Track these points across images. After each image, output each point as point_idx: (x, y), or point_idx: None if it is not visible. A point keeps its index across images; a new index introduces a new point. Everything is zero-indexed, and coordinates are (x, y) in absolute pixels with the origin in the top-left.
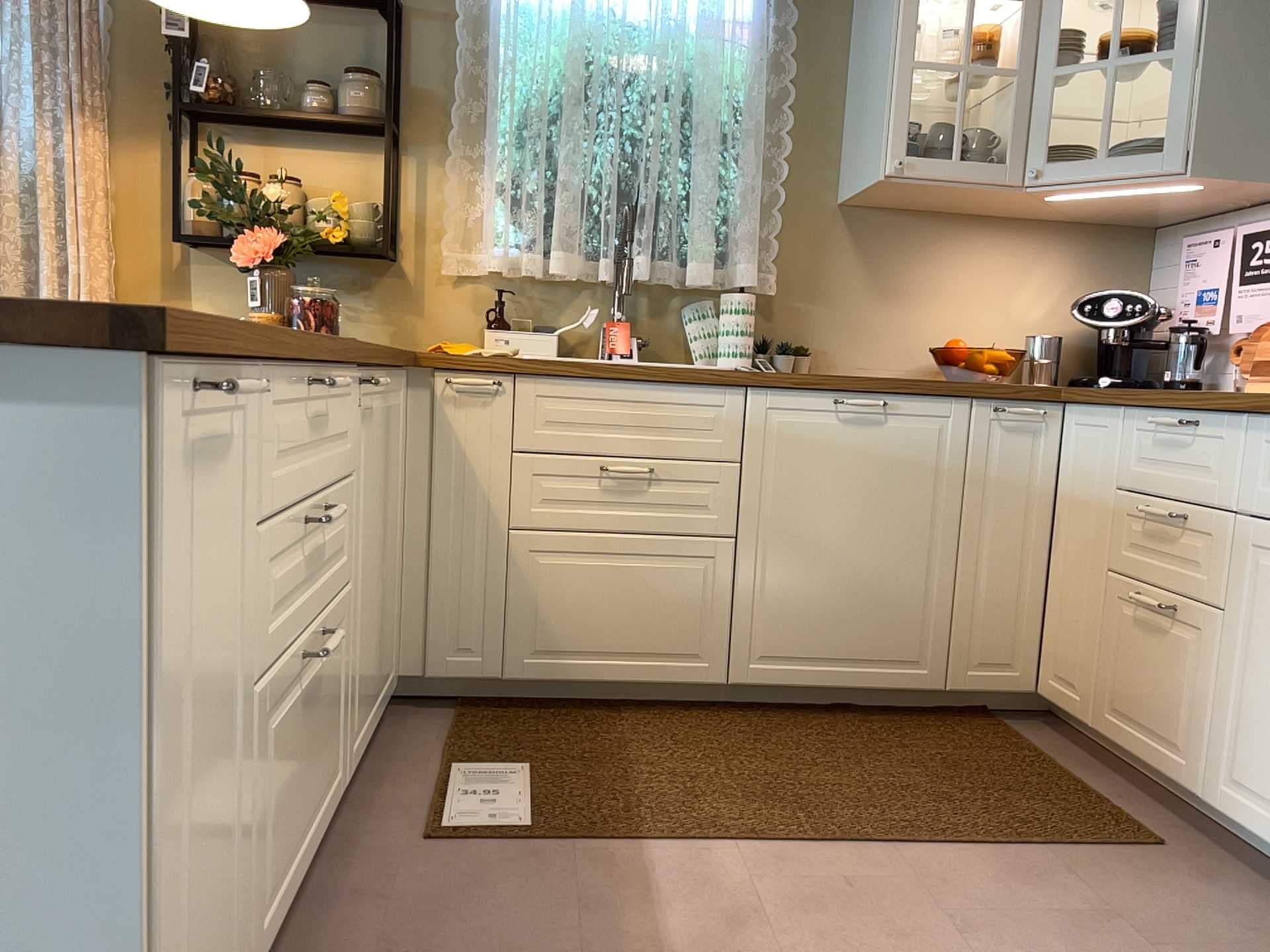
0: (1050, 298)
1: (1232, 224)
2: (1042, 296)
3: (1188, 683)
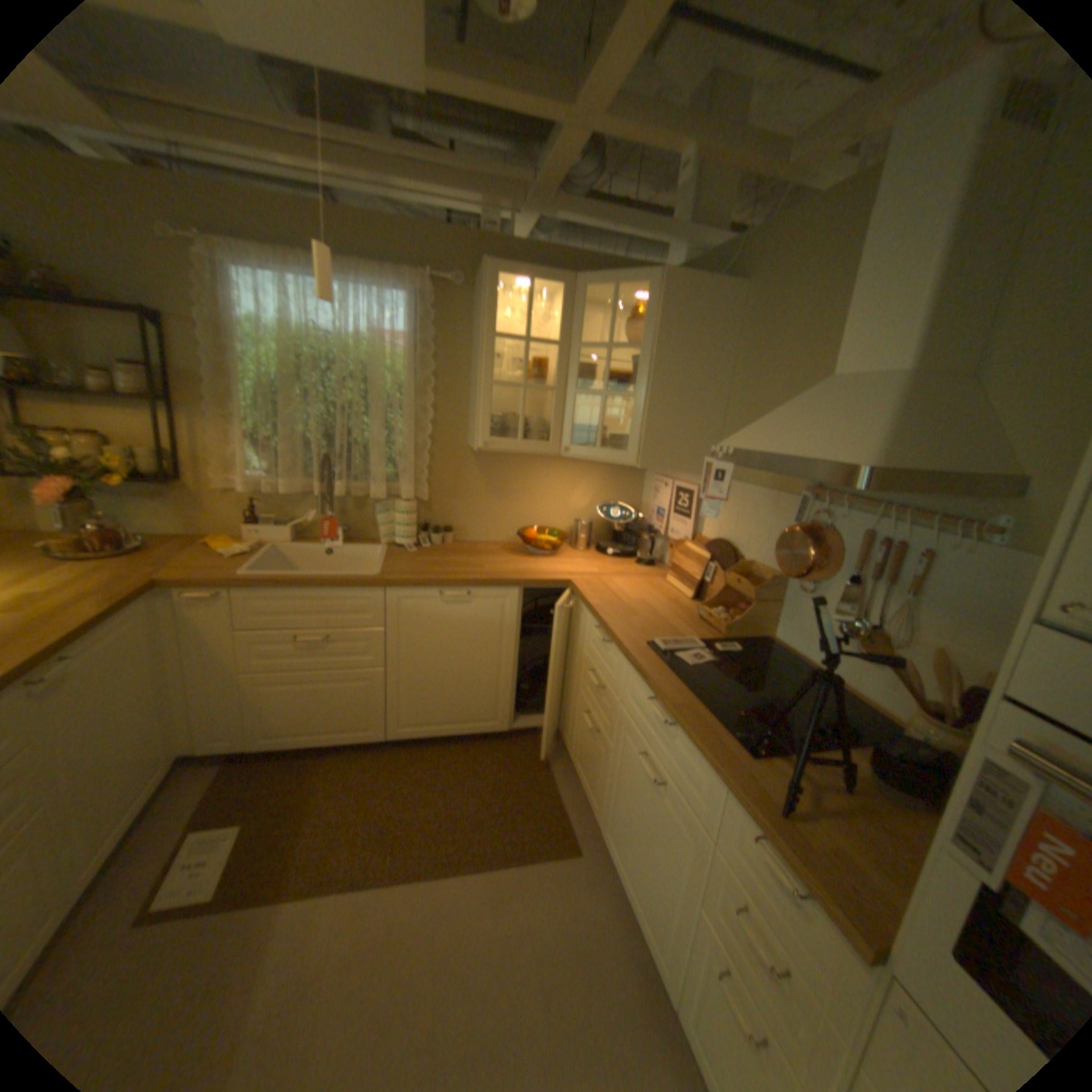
0: (589, 498)
1: (675, 475)
2: (585, 498)
3: (600, 772)
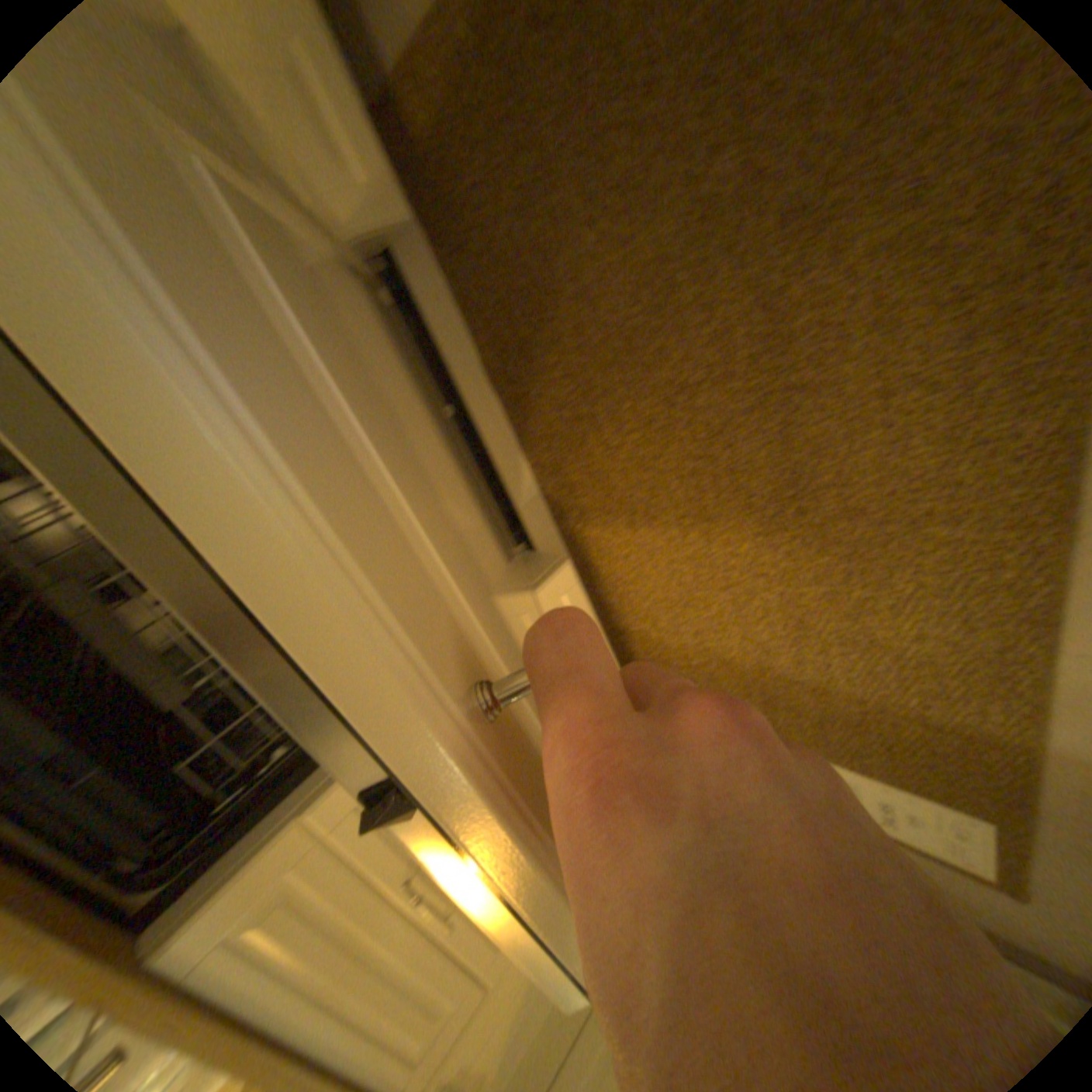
0: None
1: None
2: None
3: None
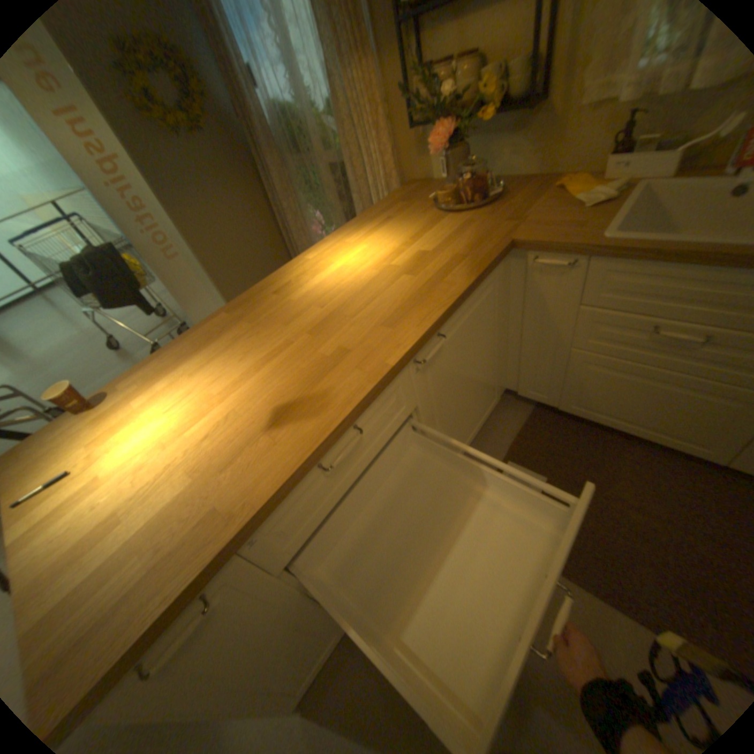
0: None
1: None
2: None
3: None
